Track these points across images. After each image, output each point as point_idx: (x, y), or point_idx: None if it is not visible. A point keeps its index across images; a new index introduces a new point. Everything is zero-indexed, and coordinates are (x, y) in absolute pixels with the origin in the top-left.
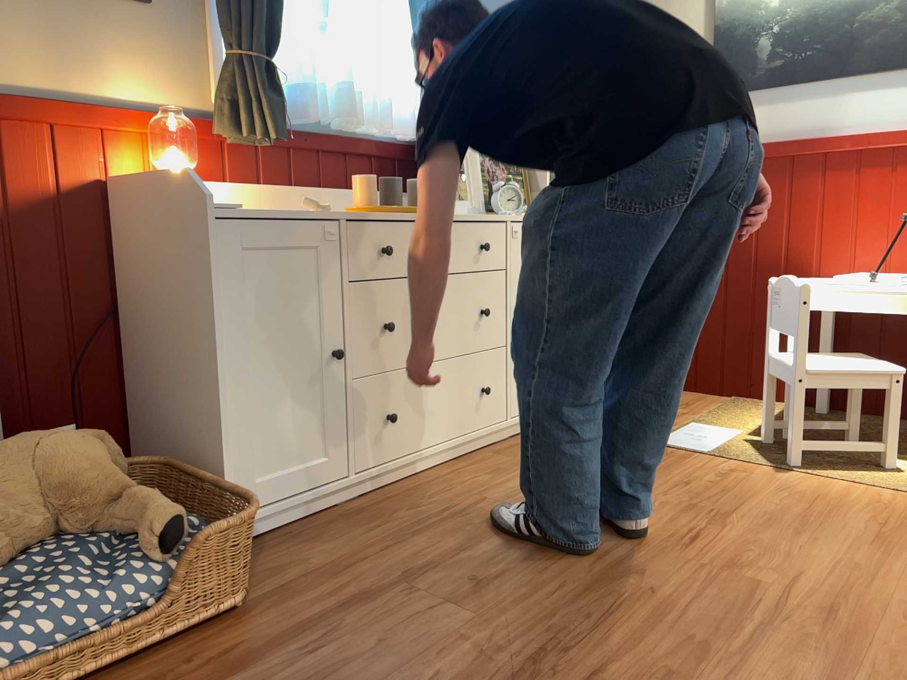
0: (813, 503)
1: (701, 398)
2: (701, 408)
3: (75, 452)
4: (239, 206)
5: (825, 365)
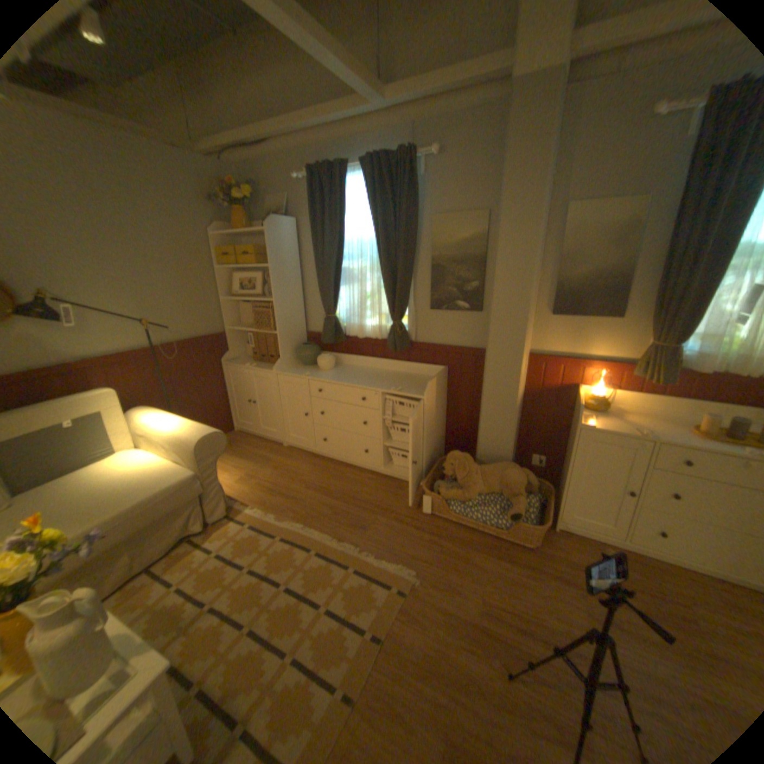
0: None
1: None
2: None
3: (512, 478)
4: (595, 426)
5: None
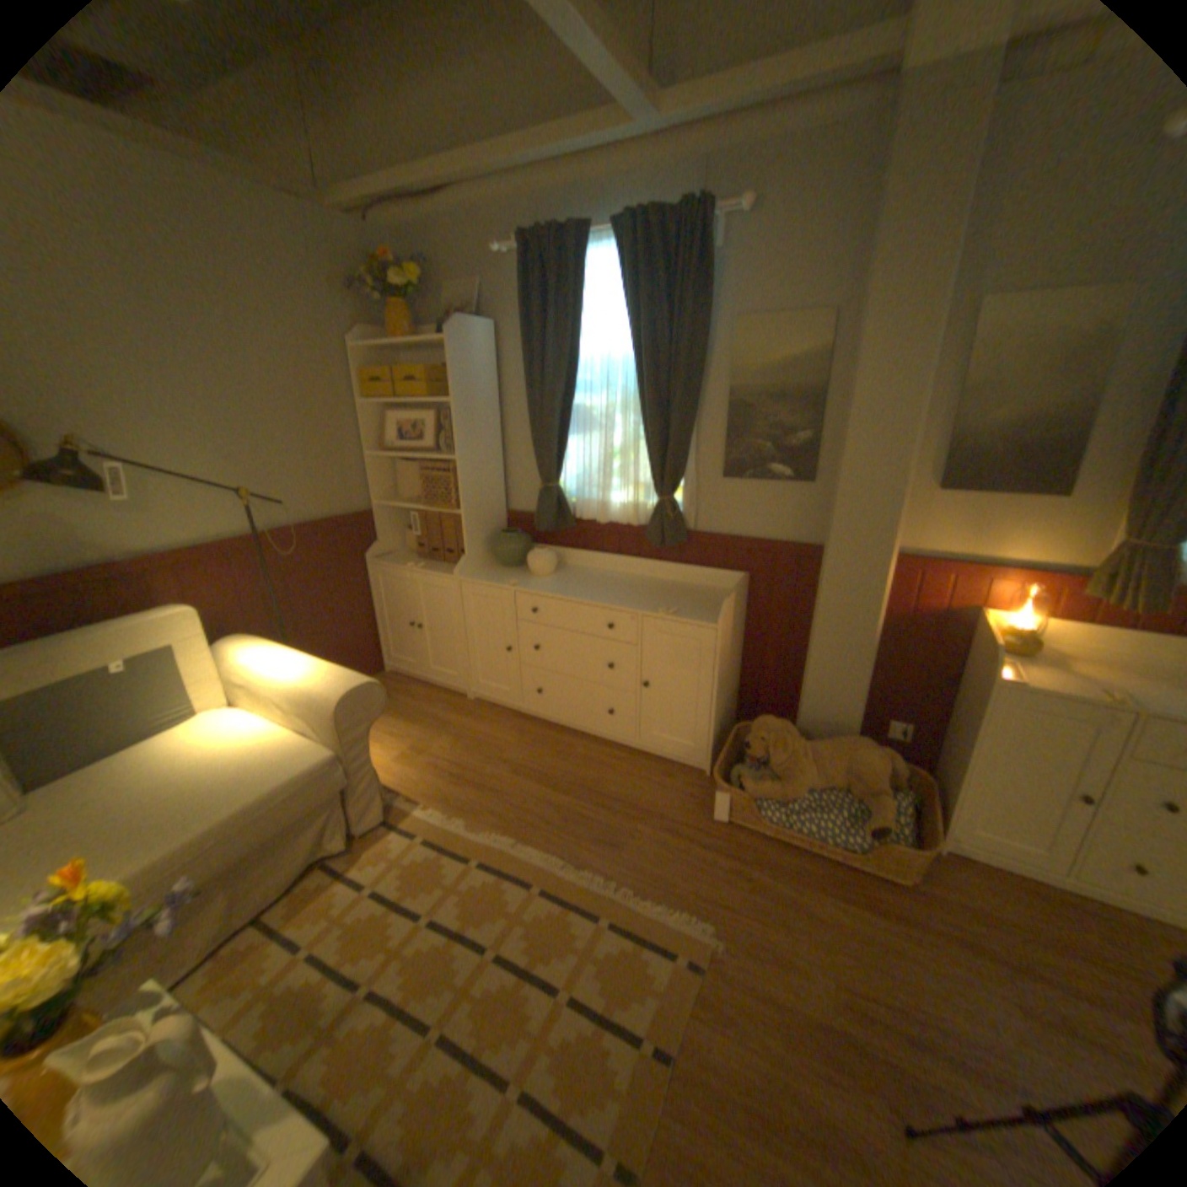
0: None
1: None
2: None
3: (869, 764)
4: (1028, 684)
5: None
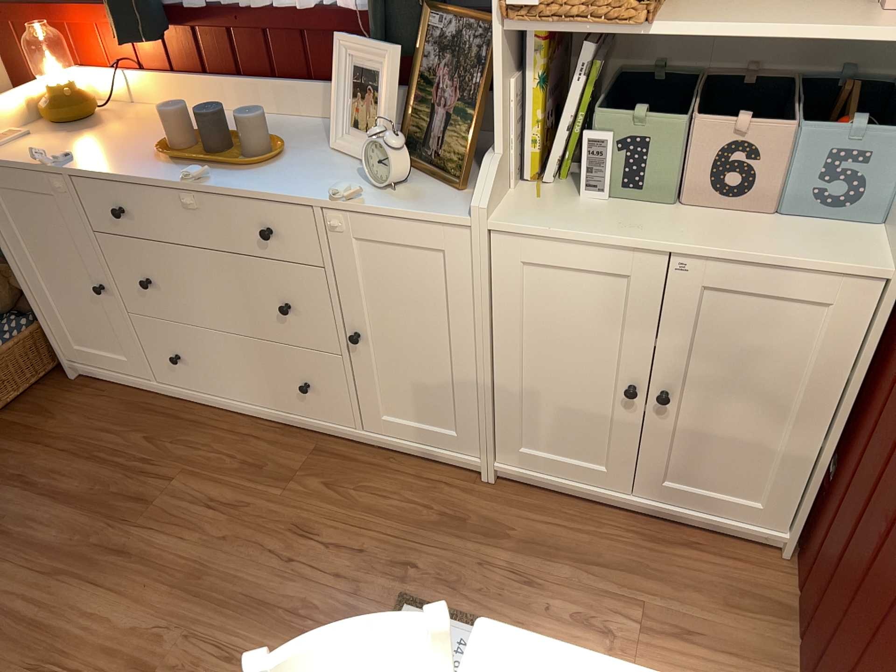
0: None
1: (751, 659)
2: (670, 662)
3: None
4: None
5: None
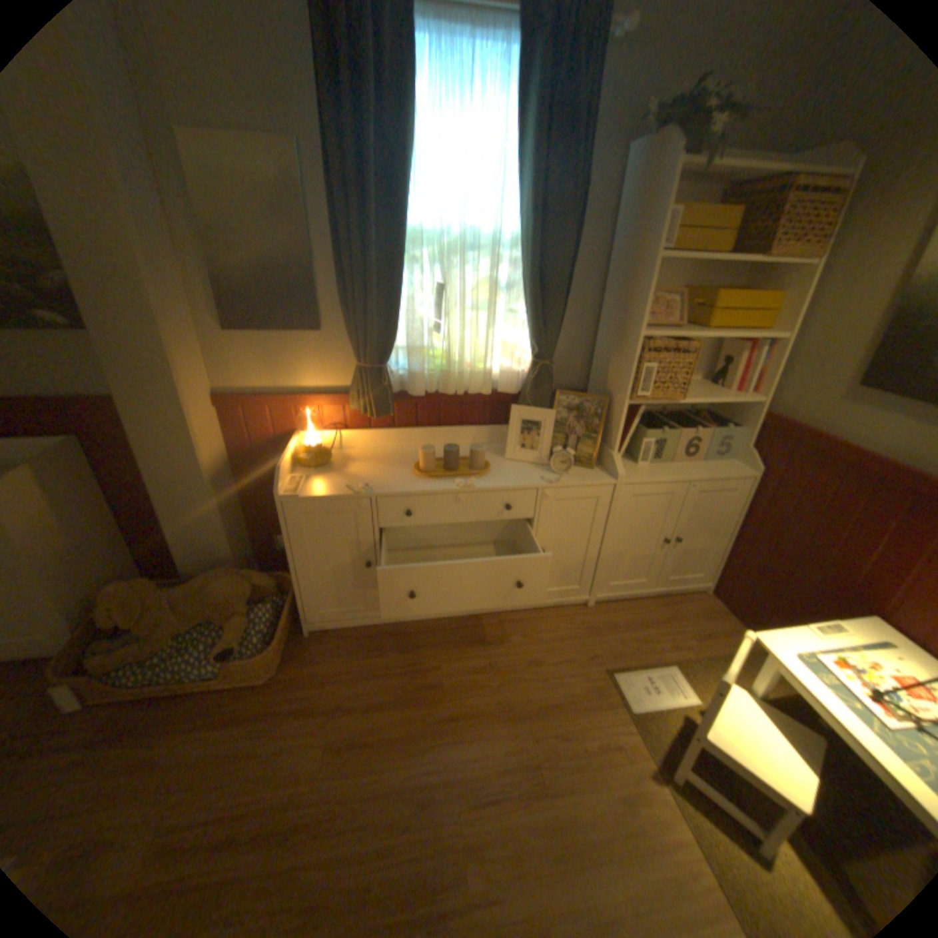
0: (623, 840)
1: (733, 637)
2: (714, 651)
3: (221, 593)
4: (298, 494)
5: (738, 745)
